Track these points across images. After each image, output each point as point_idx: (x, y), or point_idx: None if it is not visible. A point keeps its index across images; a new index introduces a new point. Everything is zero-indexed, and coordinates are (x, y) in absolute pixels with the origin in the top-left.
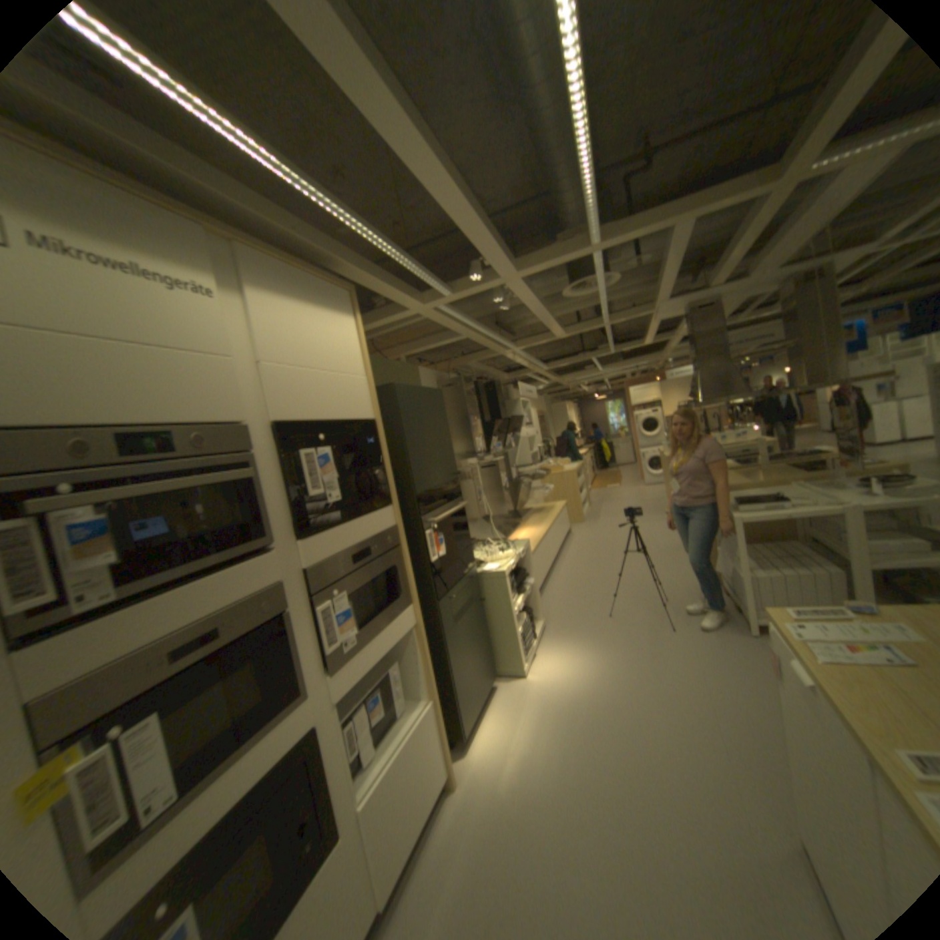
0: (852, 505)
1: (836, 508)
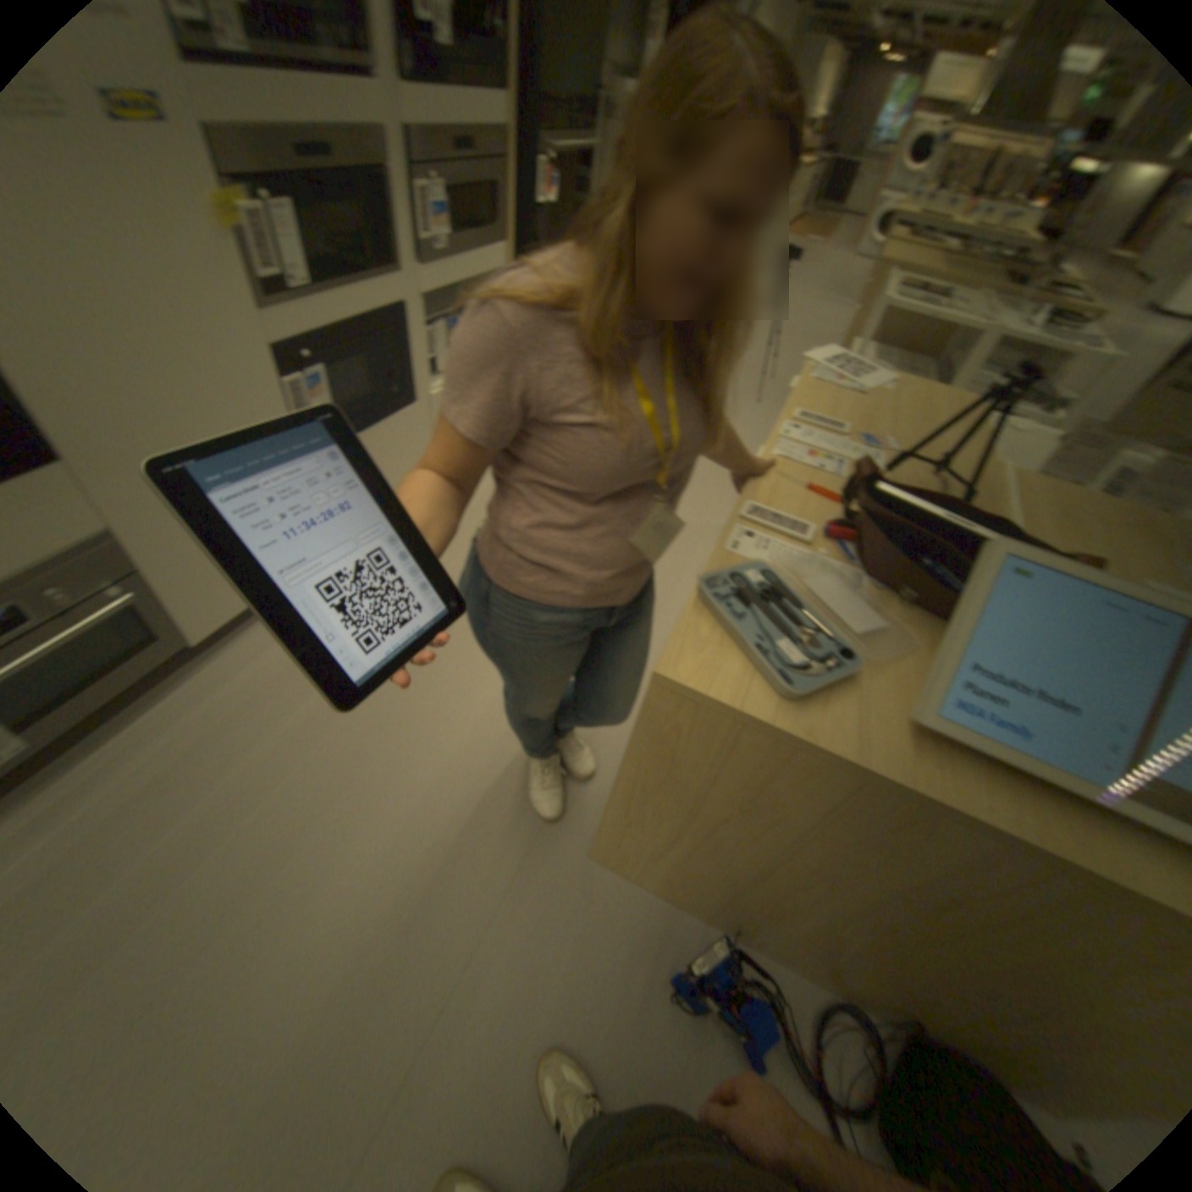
0: (1002, 324)
1: (987, 322)
